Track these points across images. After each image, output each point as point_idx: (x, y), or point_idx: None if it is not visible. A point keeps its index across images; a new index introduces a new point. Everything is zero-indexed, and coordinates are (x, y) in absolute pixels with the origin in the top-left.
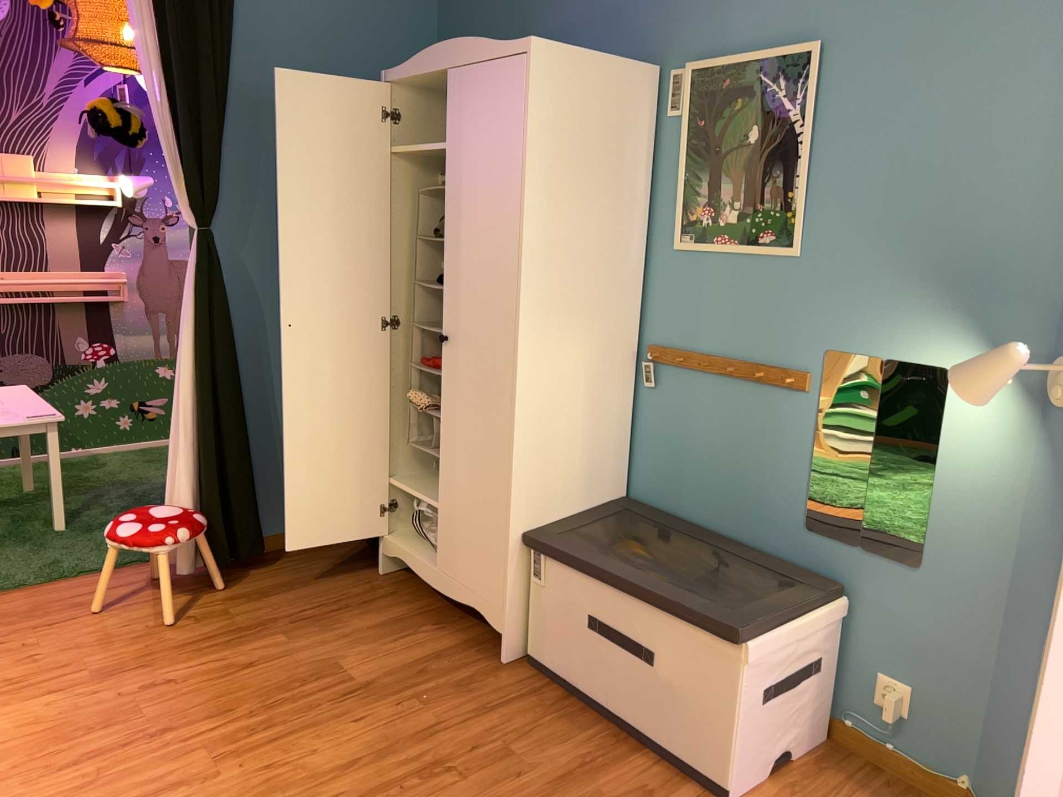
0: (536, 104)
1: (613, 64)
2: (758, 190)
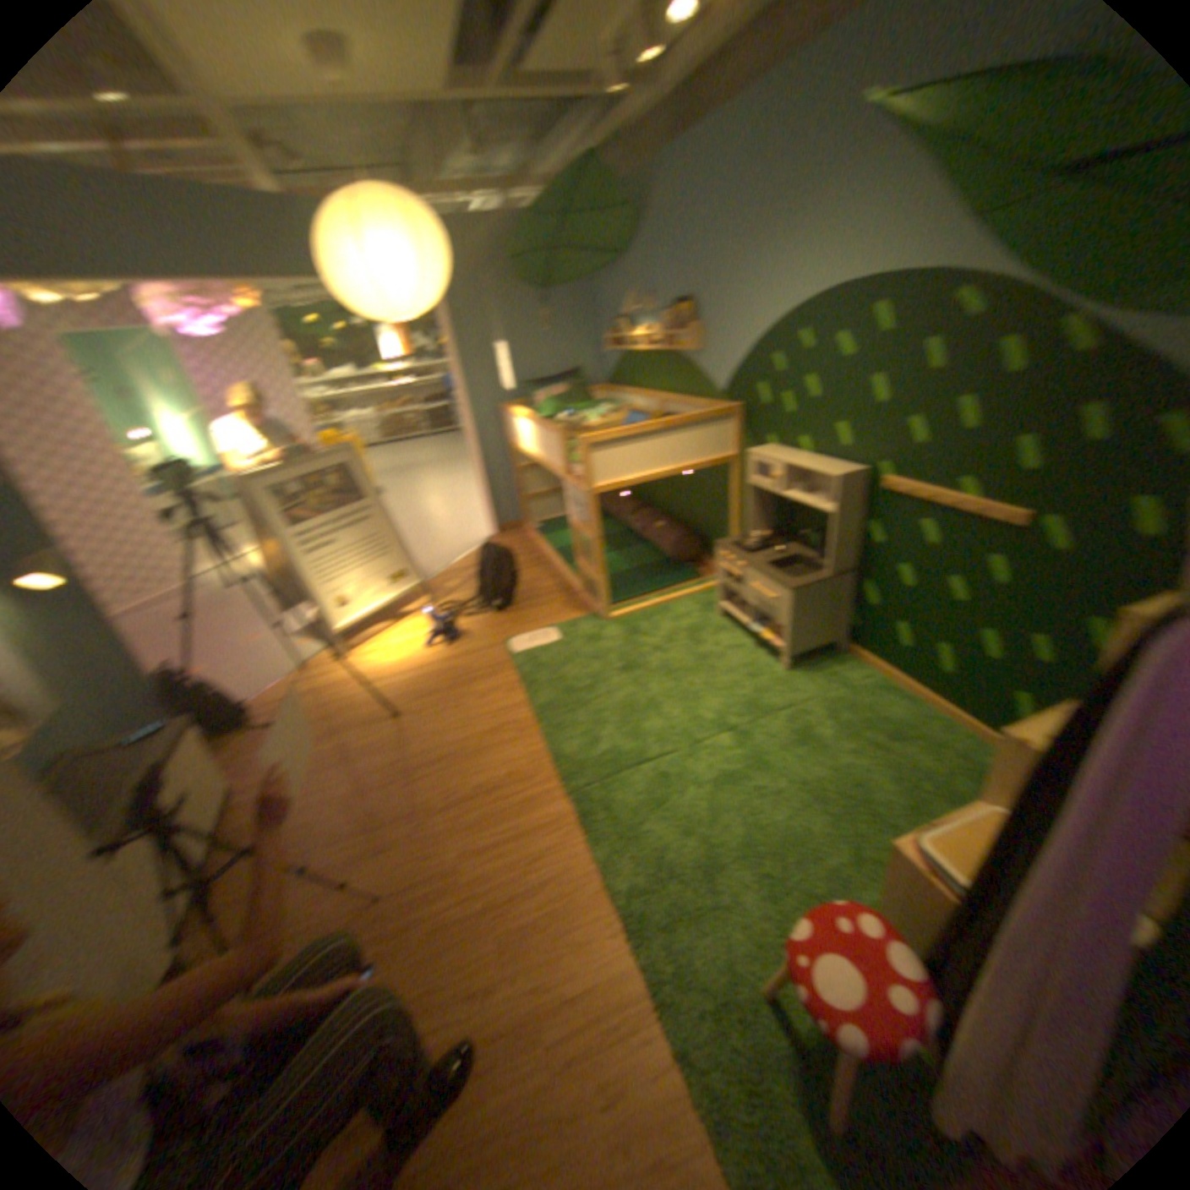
0: None
1: None
2: None
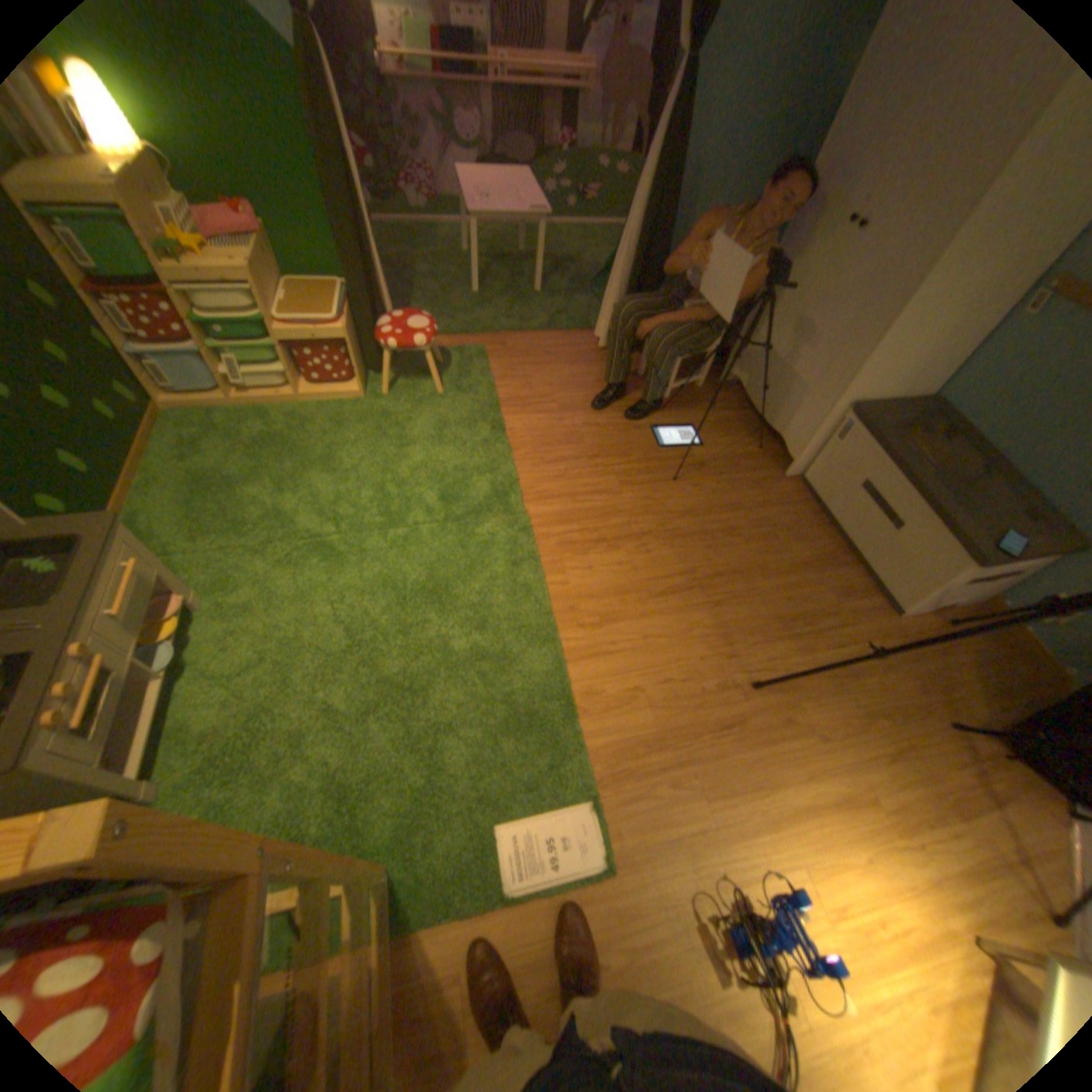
0: None
1: None
2: None
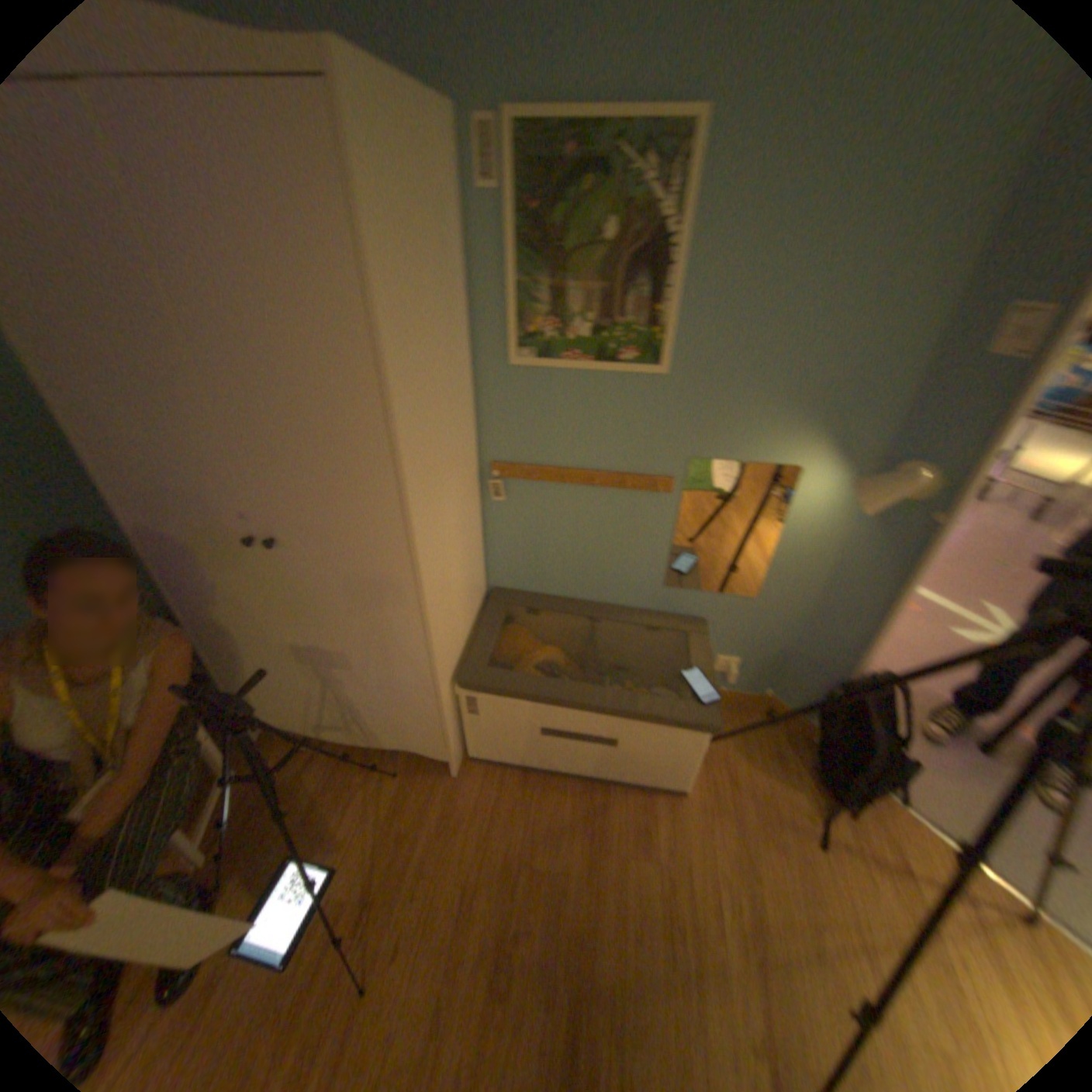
0: (363, 196)
1: (419, 103)
2: (616, 302)
